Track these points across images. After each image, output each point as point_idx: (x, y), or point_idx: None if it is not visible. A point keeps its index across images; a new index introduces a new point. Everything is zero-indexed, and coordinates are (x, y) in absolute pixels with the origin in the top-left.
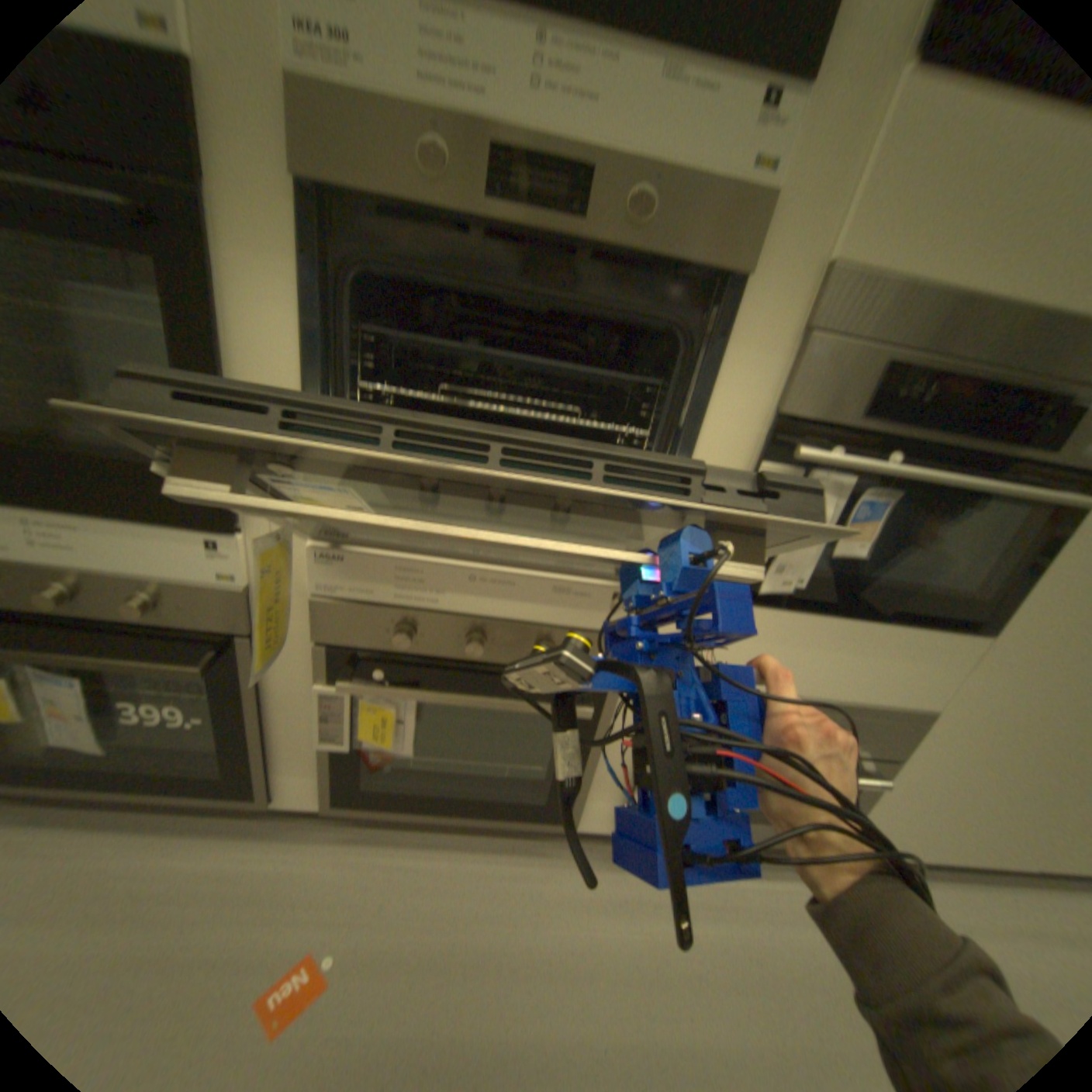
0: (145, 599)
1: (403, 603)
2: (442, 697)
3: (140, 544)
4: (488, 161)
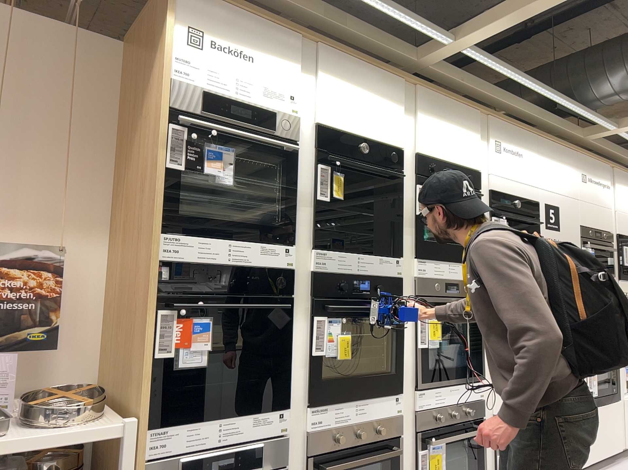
0: (382, 428)
1: (436, 406)
2: (455, 437)
3: (381, 406)
4: (443, 286)
